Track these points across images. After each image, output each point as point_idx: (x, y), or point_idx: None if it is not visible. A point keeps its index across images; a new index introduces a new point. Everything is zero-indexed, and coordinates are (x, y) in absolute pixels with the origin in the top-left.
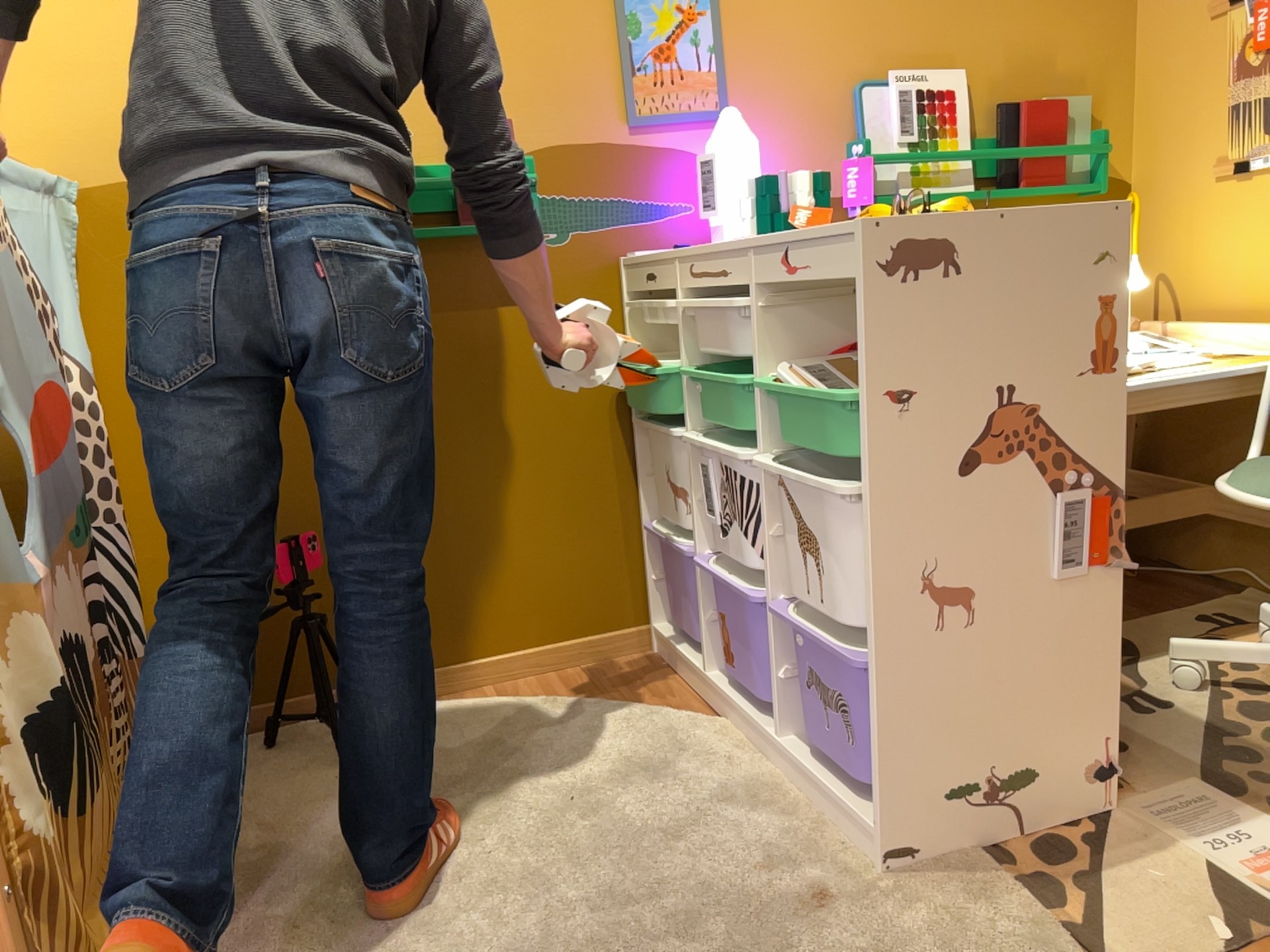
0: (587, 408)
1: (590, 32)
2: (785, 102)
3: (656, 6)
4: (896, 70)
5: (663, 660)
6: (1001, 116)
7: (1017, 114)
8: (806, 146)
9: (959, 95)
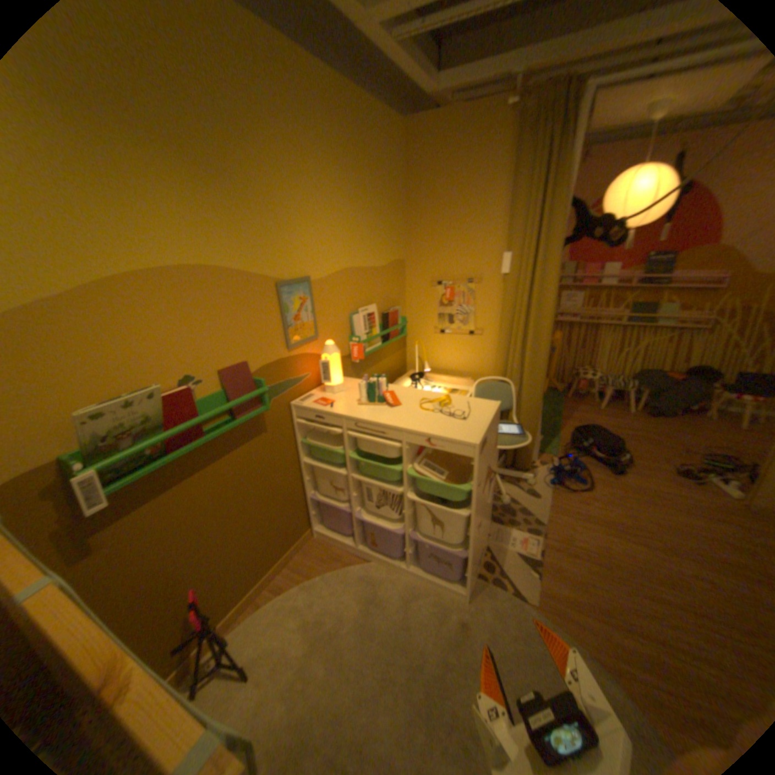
0: (285, 465)
1: (272, 313)
2: (333, 325)
3: (294, 298)
4: (360, 306)
5: (323, 540)
6: (384, 317)
7: (388, 316)
8: (340, 340)
9: (376, 313)
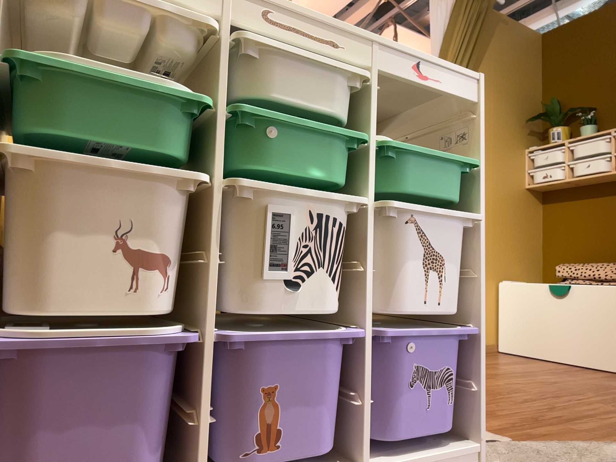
0: None
1: None
2: None
3: None
4: None
5: None
6: None
7: None
8: None
9: None
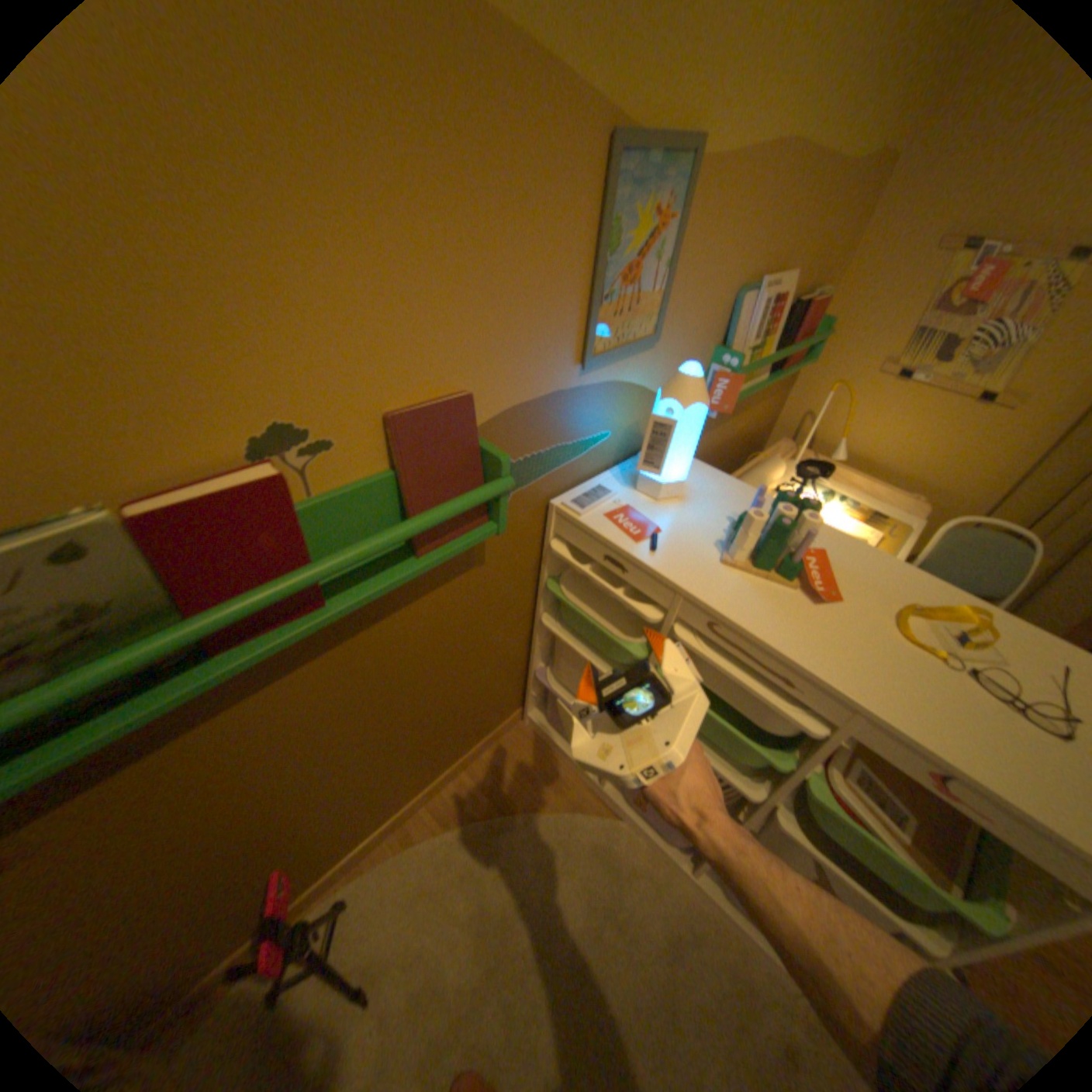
0: (504, 620)
1: (570, 243)
2: (697, 312)
3: (642, 202)
4: (766, 269)
5: (538, 735)
6: (799, 308)
7: (809, 308)
8: (695, 353)
9: (791, 294)
